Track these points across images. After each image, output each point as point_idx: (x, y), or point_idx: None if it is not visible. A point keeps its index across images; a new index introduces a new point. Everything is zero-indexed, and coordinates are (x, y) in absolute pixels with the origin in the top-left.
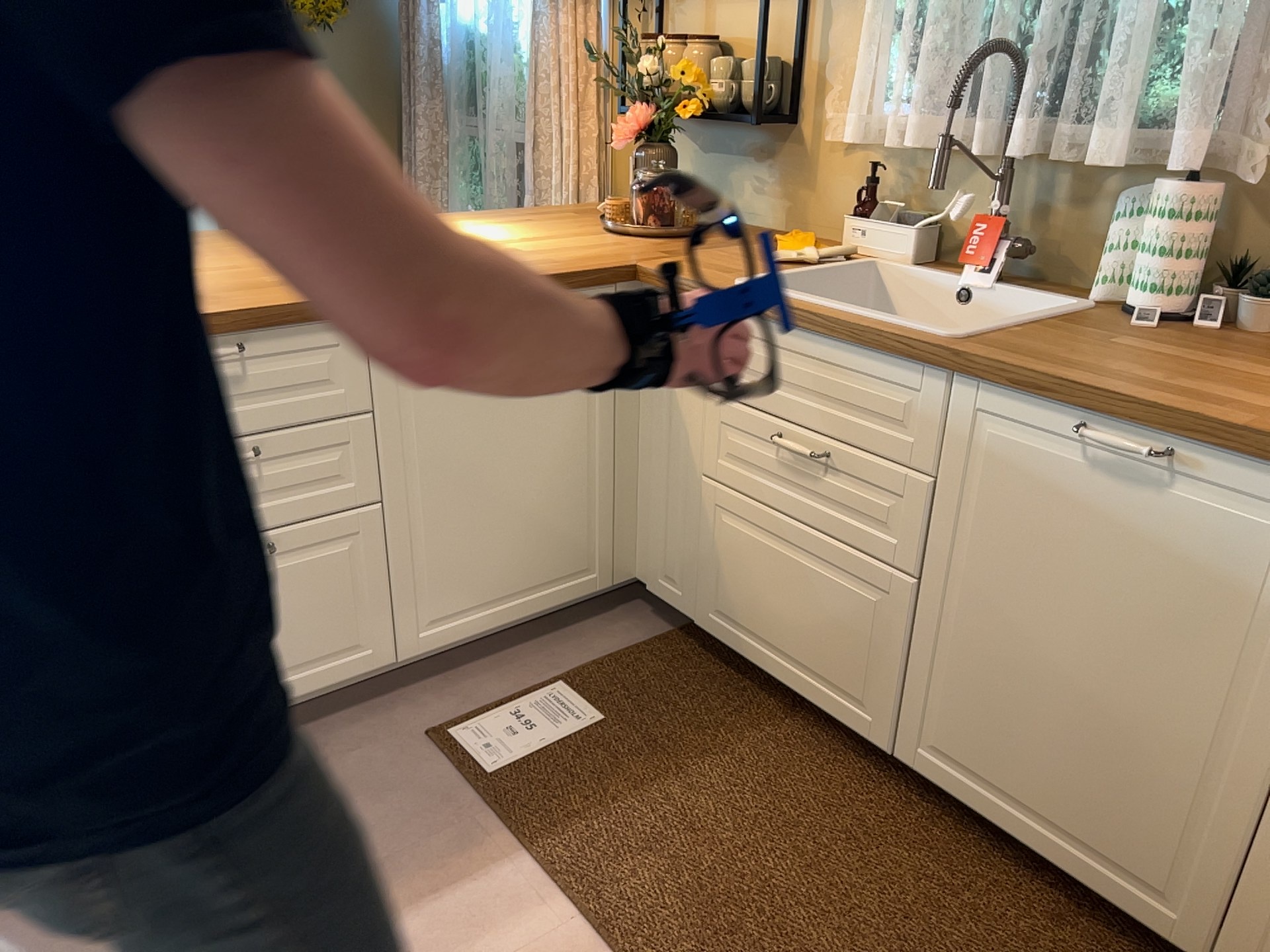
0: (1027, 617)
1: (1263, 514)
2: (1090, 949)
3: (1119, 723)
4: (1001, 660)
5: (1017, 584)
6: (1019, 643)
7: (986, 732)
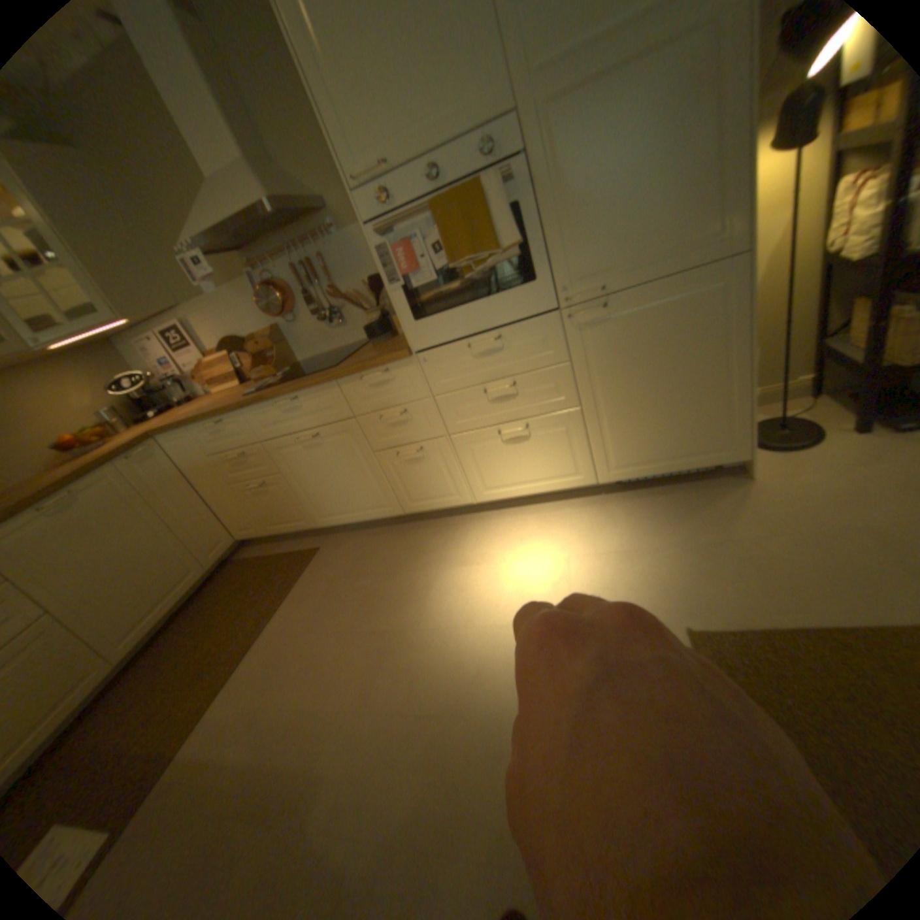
0: (91, 569)
1: (101, 483)
2: (200, 602)
3: (139, 557)
4: (101, 588)
5: (77, 566)
6: (99, 577)
7: (123, 609)
